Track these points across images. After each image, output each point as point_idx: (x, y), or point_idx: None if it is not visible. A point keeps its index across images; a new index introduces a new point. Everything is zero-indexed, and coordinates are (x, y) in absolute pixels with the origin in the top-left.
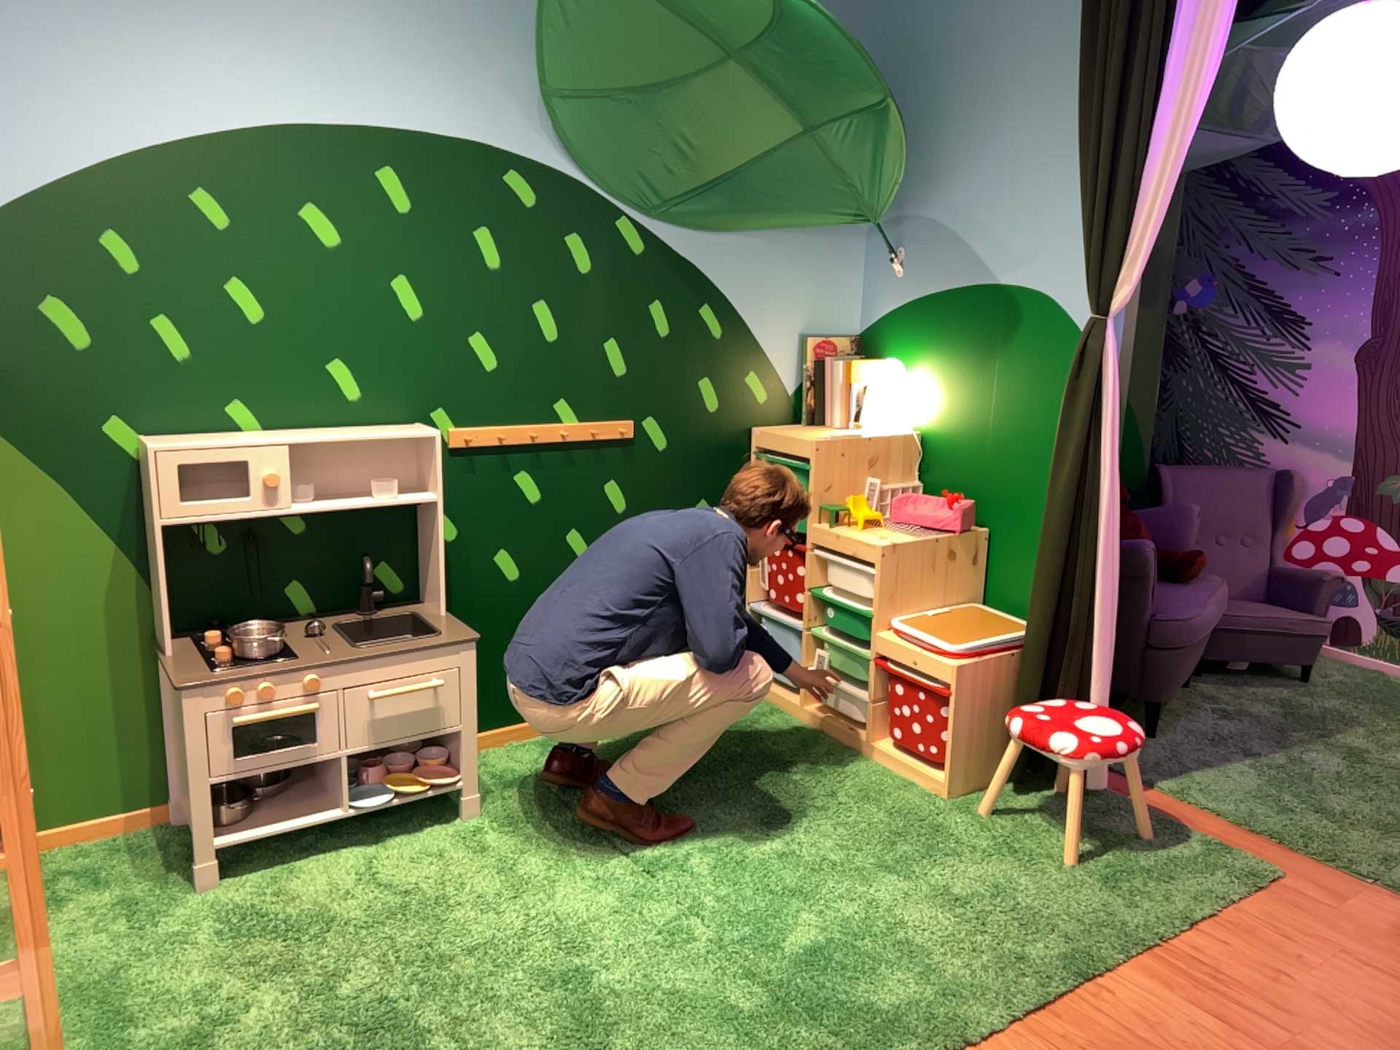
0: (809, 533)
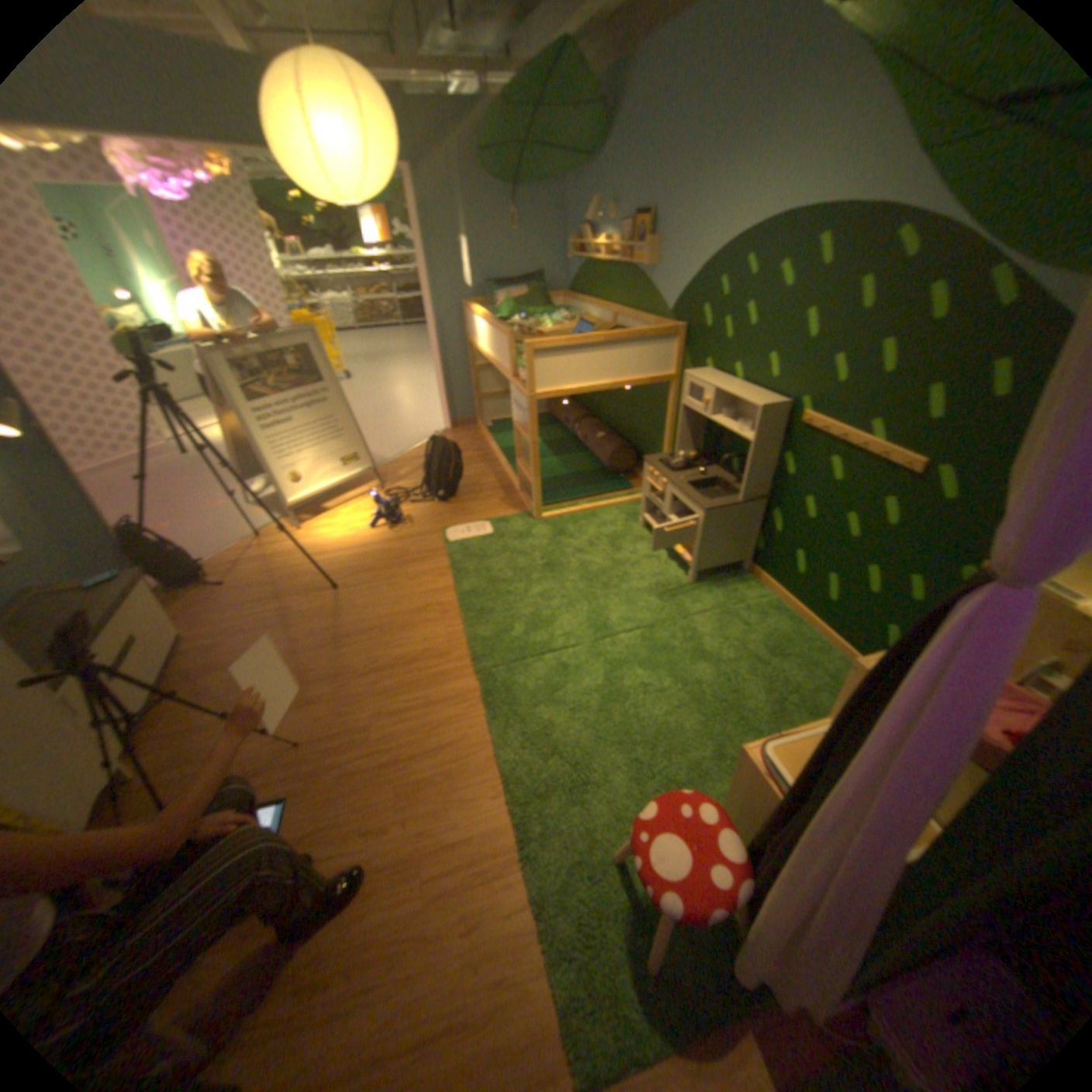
0: None
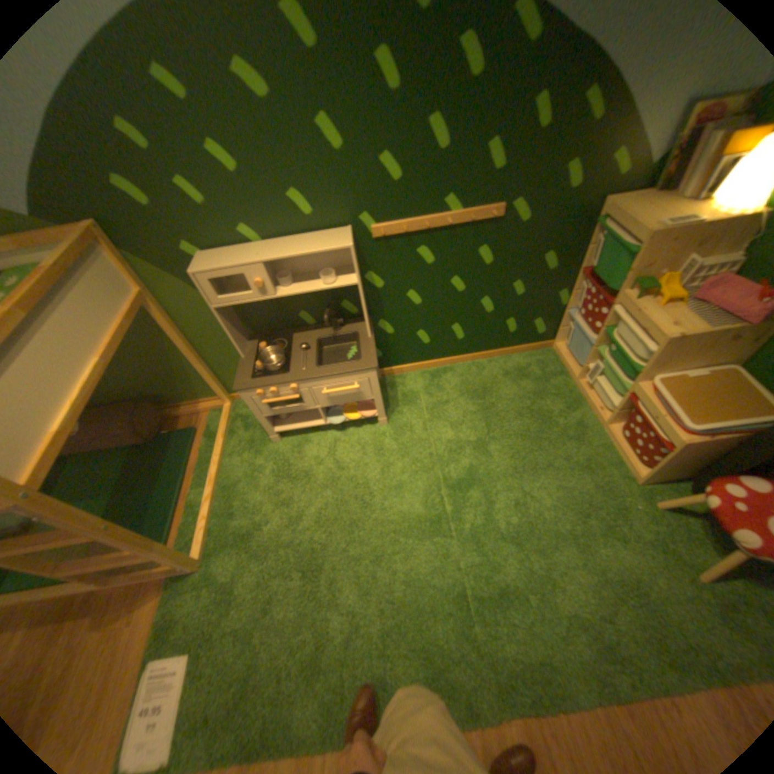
0: (619, 293)
